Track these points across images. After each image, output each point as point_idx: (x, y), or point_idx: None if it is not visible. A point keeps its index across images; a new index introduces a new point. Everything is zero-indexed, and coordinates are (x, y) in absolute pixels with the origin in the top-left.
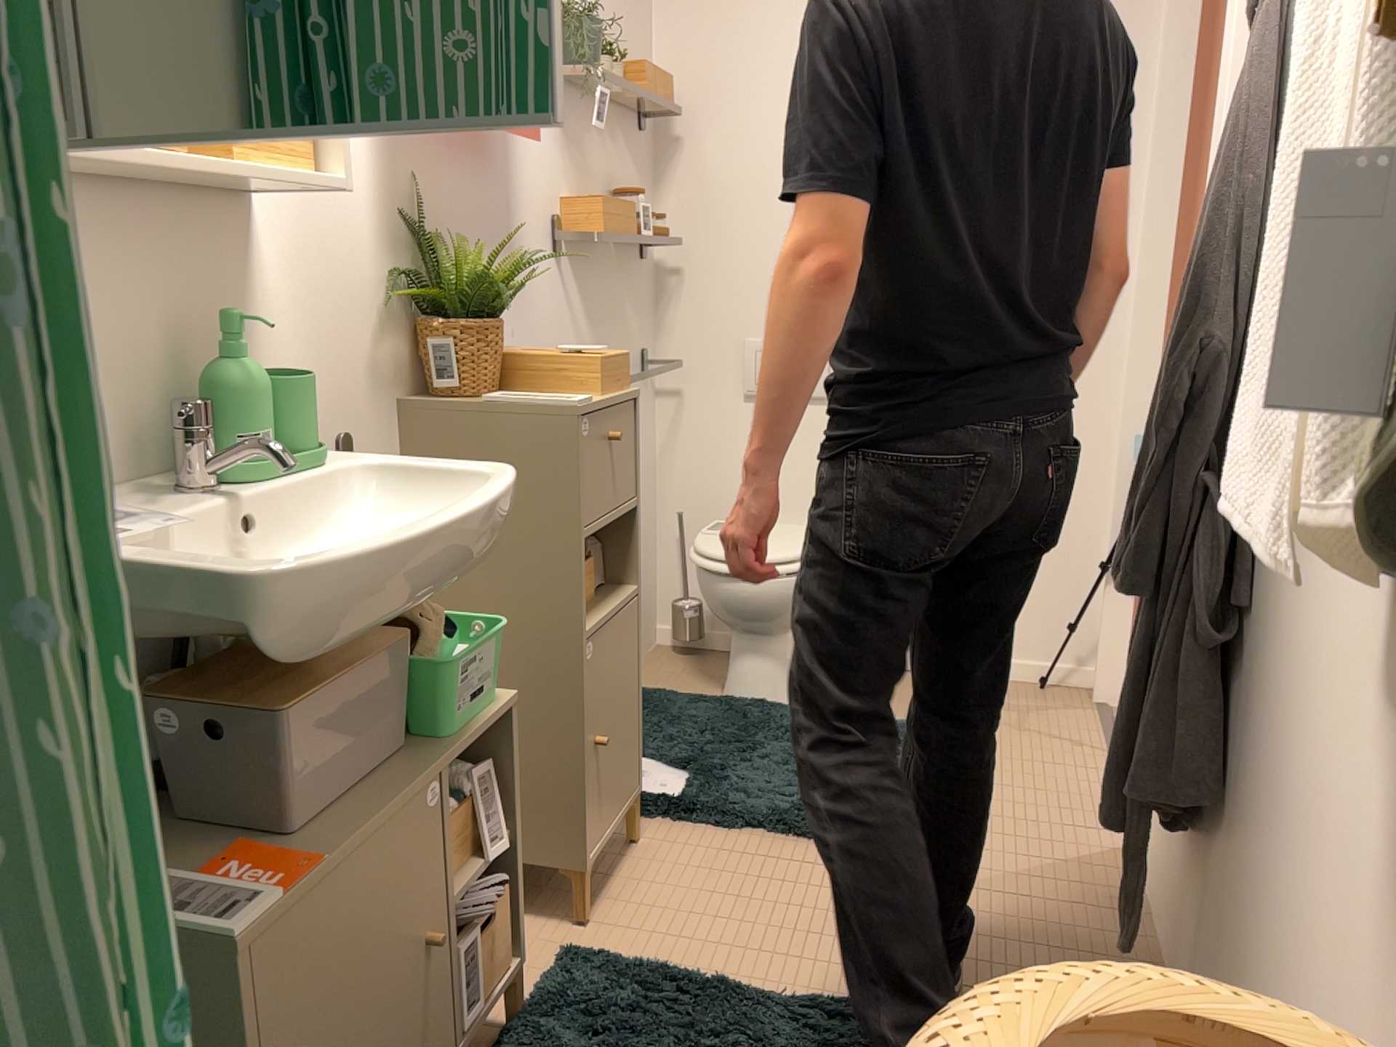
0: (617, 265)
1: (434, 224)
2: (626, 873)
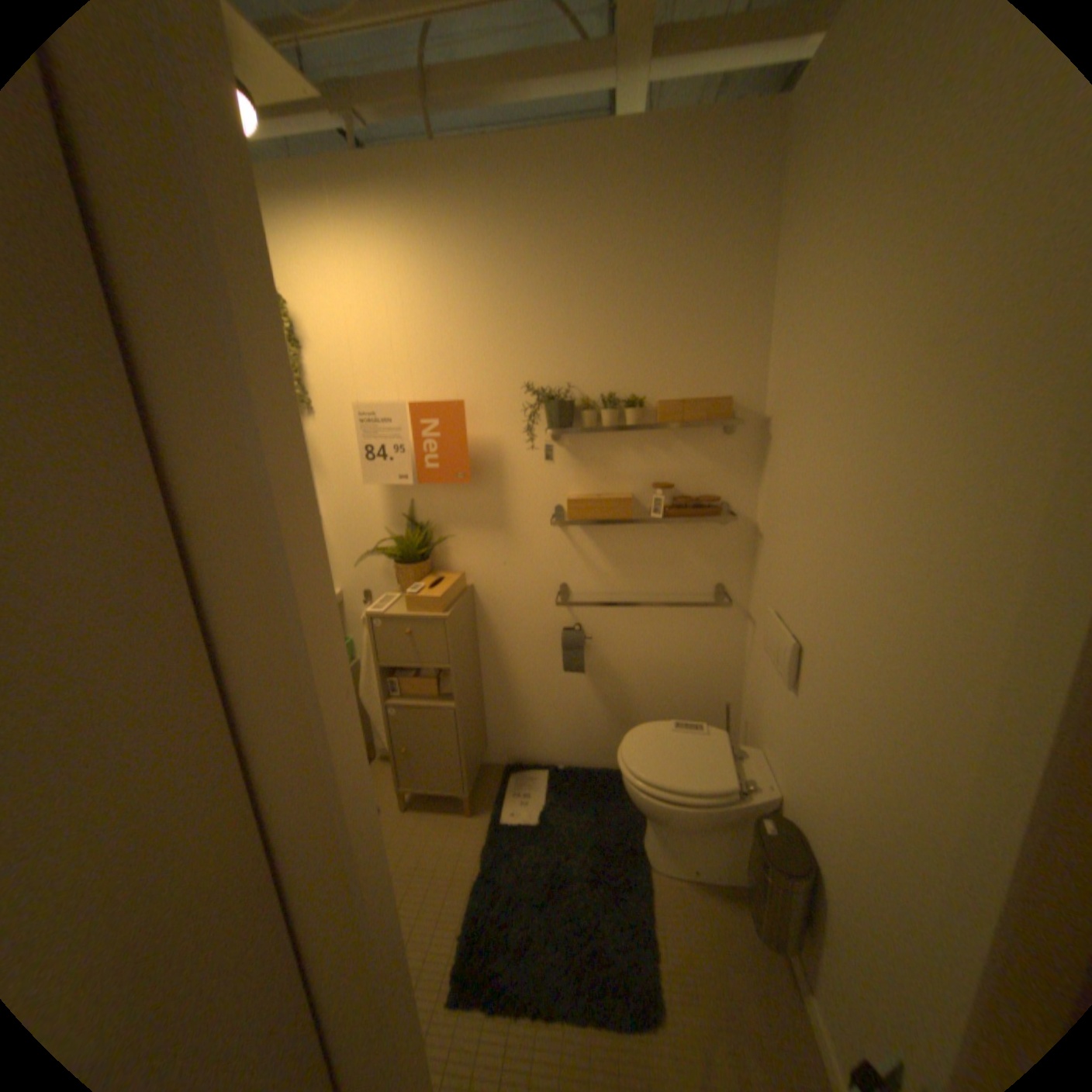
0: (660, 523)
1: (421, 514)
2: (433, 818)
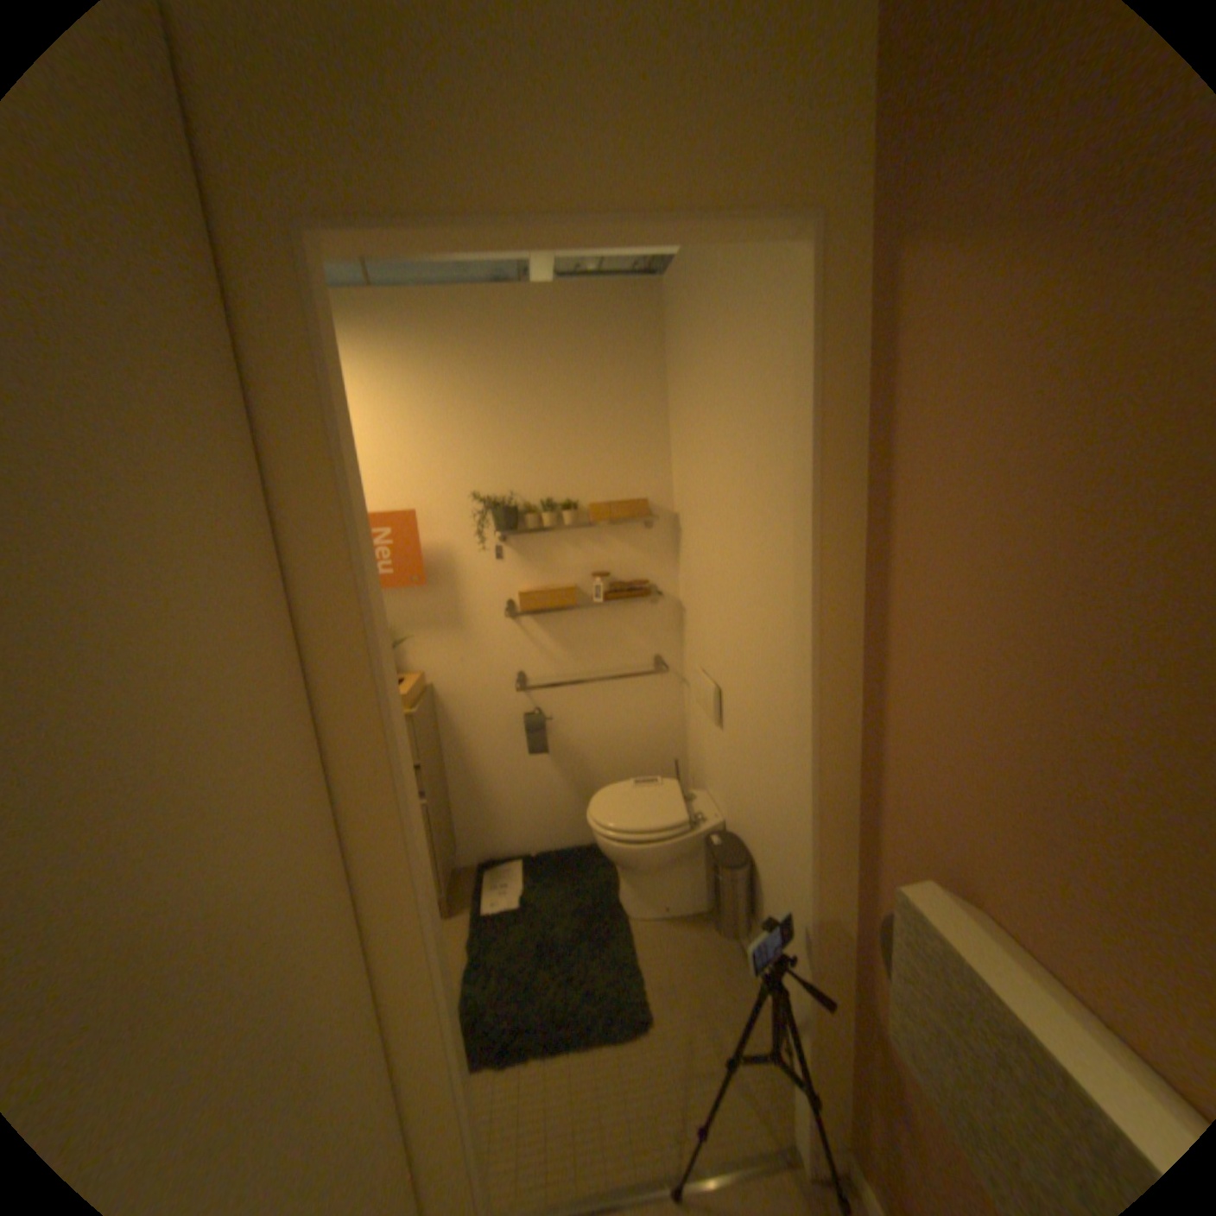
0: (602, 608)
1: None
2: None
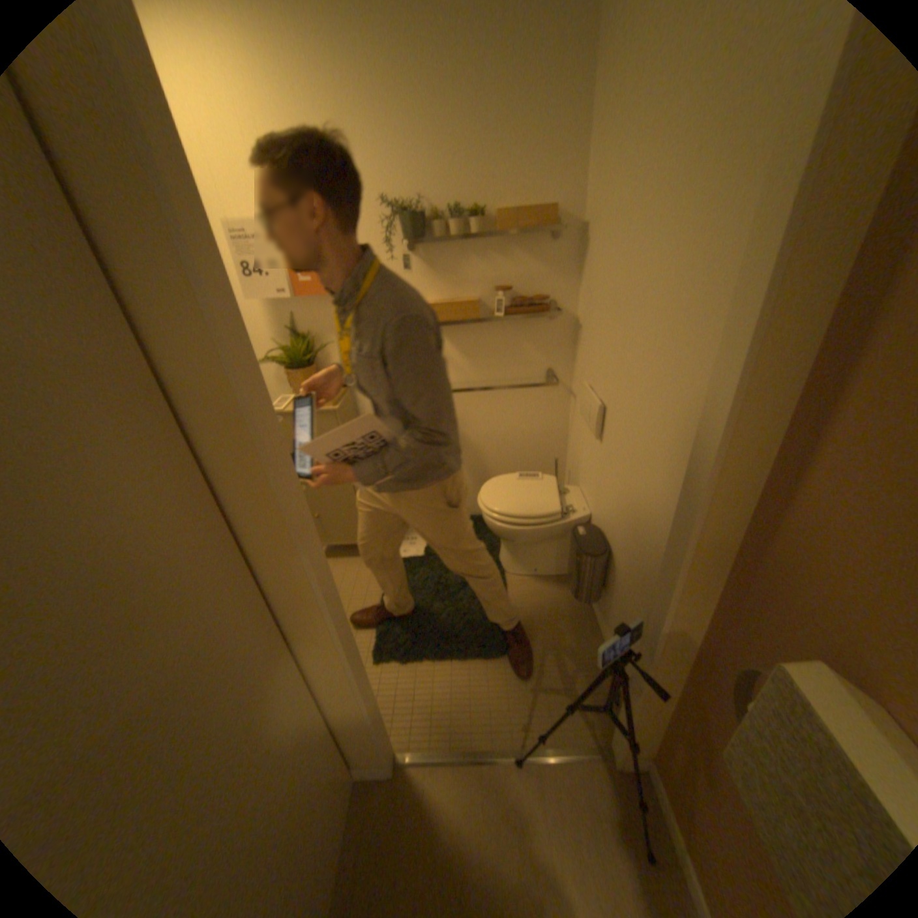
0: (503, 321)
1: (301, 325)
2: (346, 560)
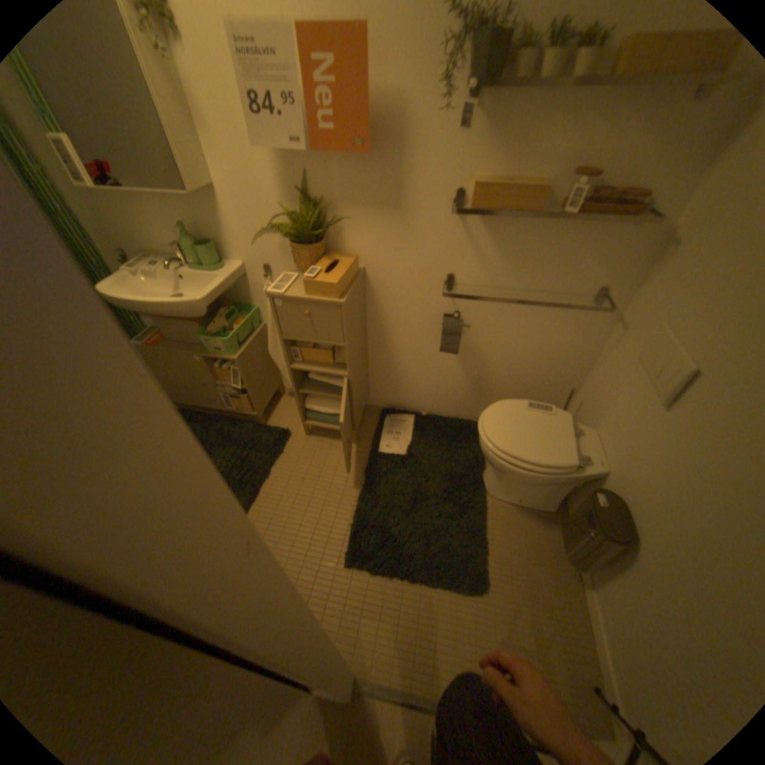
0: (567, 216)
1: (312, 188)
2: (329, 442)
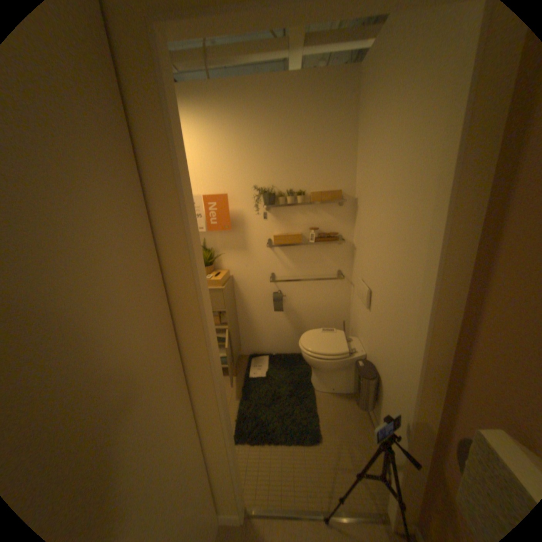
0: (313, 245)
1: (208, 245)
2: None
